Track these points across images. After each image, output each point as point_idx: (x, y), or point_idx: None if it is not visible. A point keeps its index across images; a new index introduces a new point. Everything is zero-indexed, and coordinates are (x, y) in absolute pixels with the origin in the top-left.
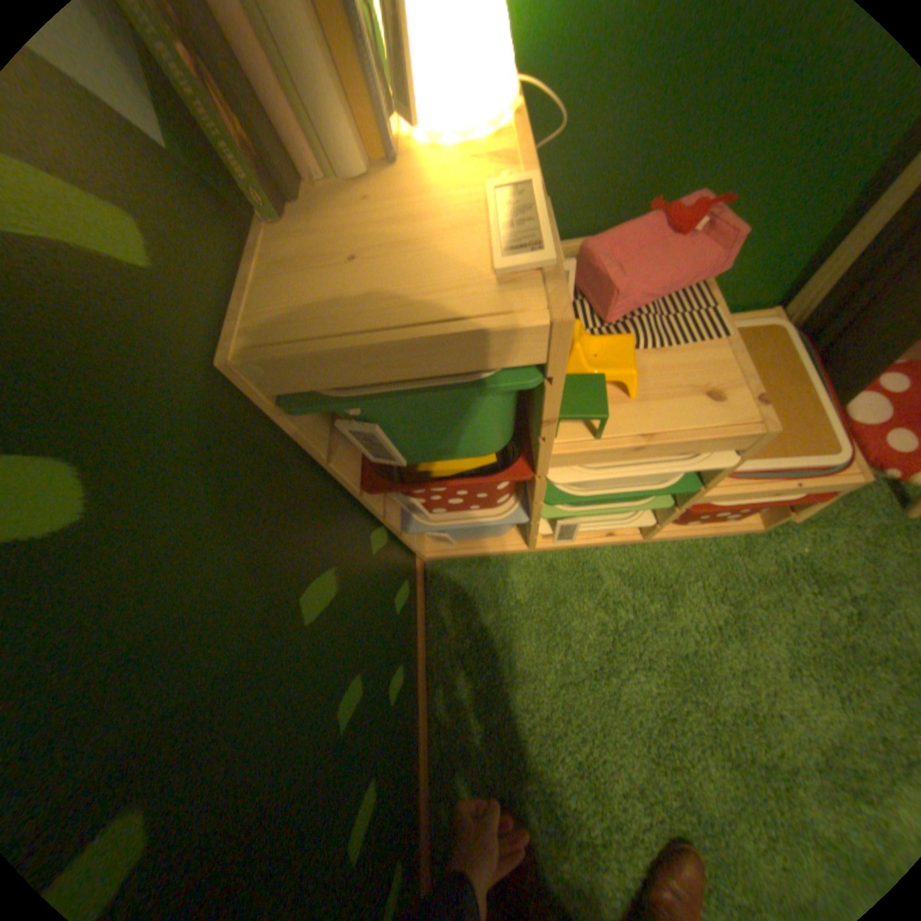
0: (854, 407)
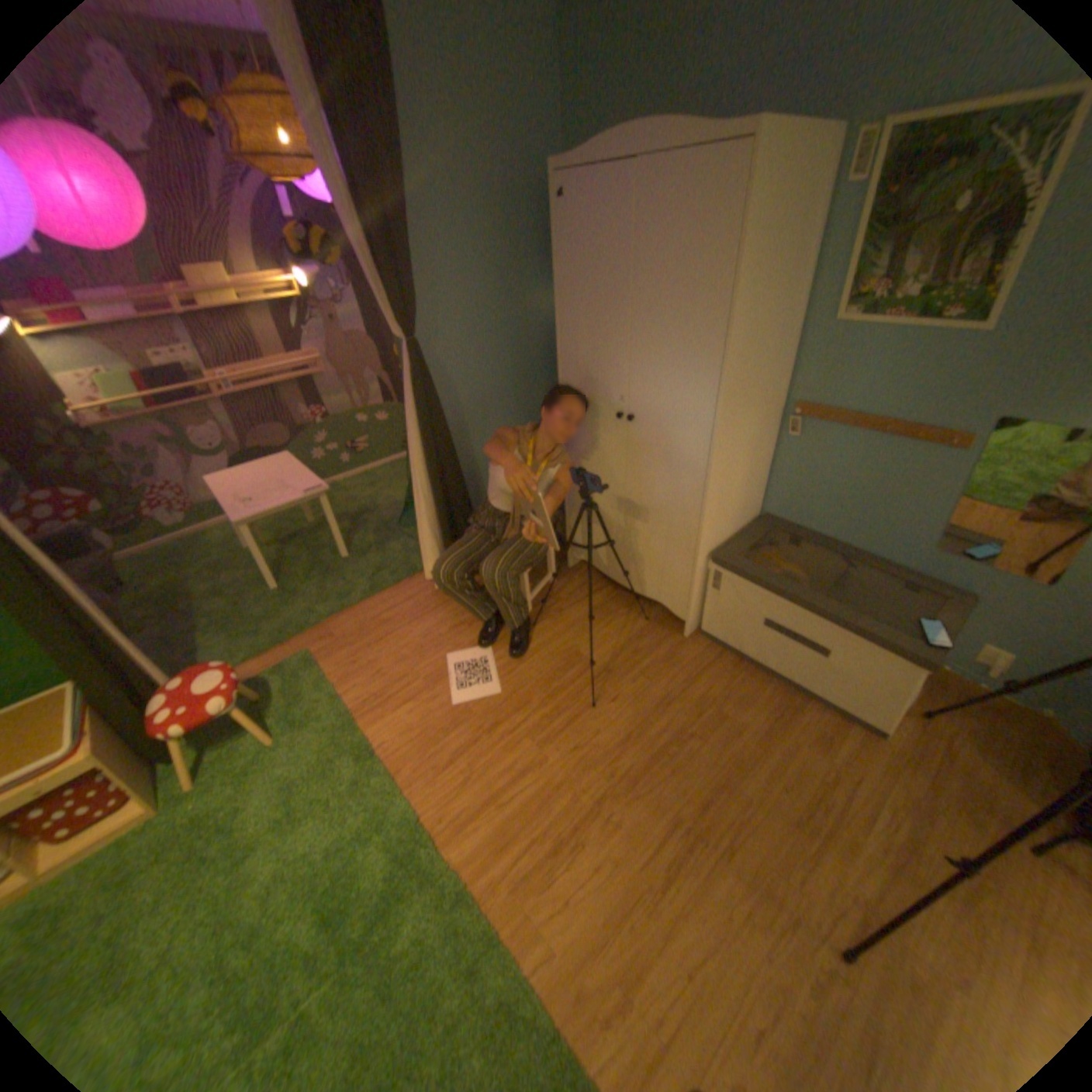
0: (145, 709)
